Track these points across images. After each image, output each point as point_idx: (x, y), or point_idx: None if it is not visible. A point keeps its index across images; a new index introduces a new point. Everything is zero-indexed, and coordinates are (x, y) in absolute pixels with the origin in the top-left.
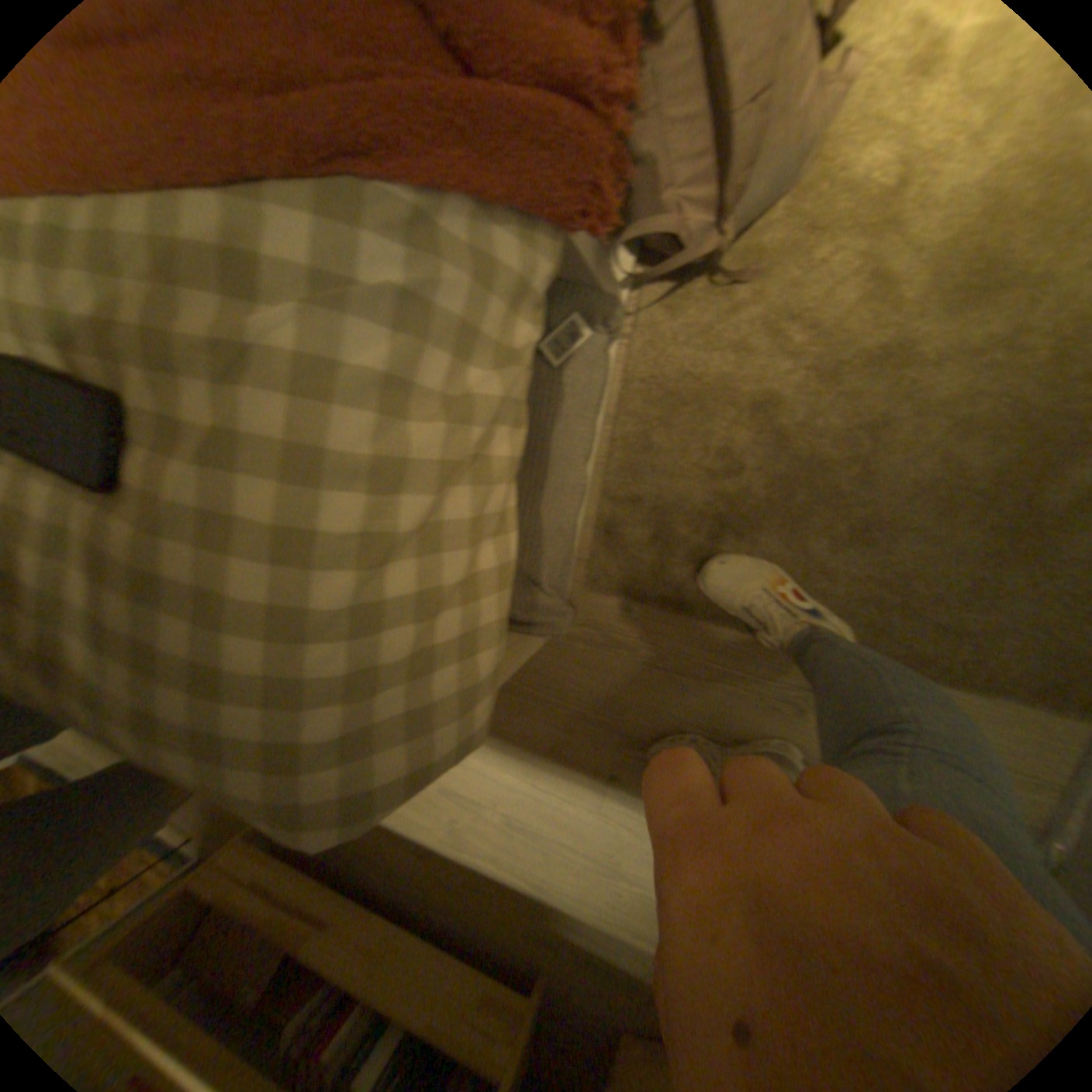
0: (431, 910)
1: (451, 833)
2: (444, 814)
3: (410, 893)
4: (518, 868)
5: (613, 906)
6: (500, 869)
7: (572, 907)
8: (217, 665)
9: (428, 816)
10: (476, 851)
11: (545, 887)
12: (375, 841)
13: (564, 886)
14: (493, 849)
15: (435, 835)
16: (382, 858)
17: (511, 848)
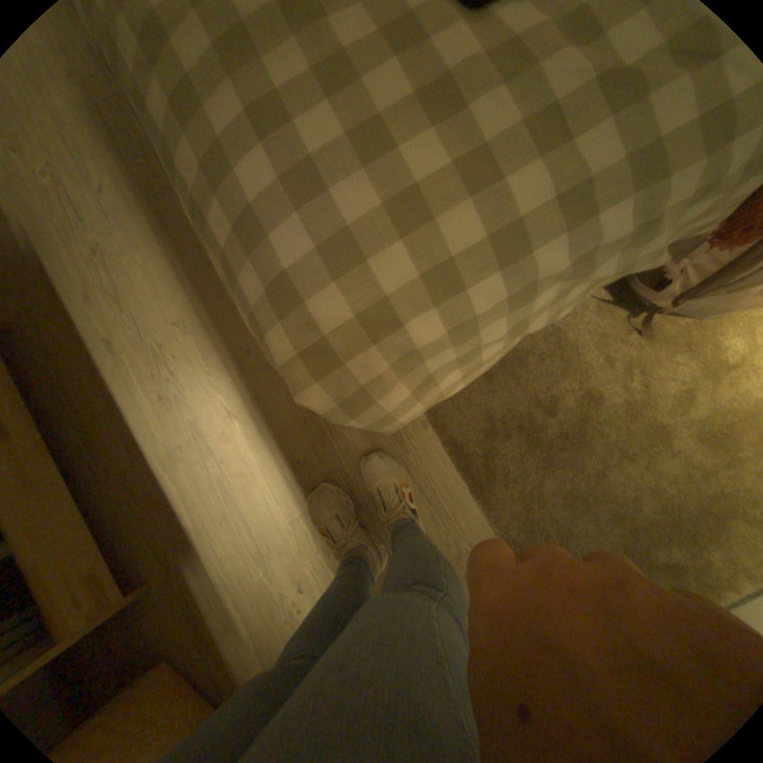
0: (98, 490)
1: (170, 455)
2: (178, 439)
3: (92, 466)
4: (197, 511)
5: (240, 579)
6: (183, 502)
7: (210, 561)
8: (444, 217)
9: (164, 431)
10: (177, 478)
11: (204, 536)
12: (102, 413)
13: (218, 545)
14: (191, 487)
15: (156, 446)
16: (94, 428)
17: (205, 496)
